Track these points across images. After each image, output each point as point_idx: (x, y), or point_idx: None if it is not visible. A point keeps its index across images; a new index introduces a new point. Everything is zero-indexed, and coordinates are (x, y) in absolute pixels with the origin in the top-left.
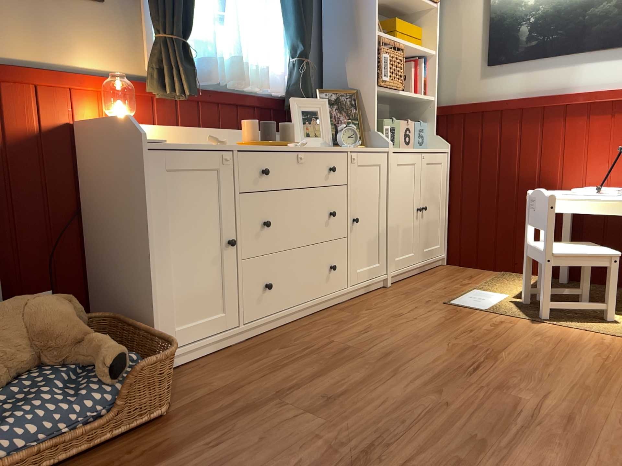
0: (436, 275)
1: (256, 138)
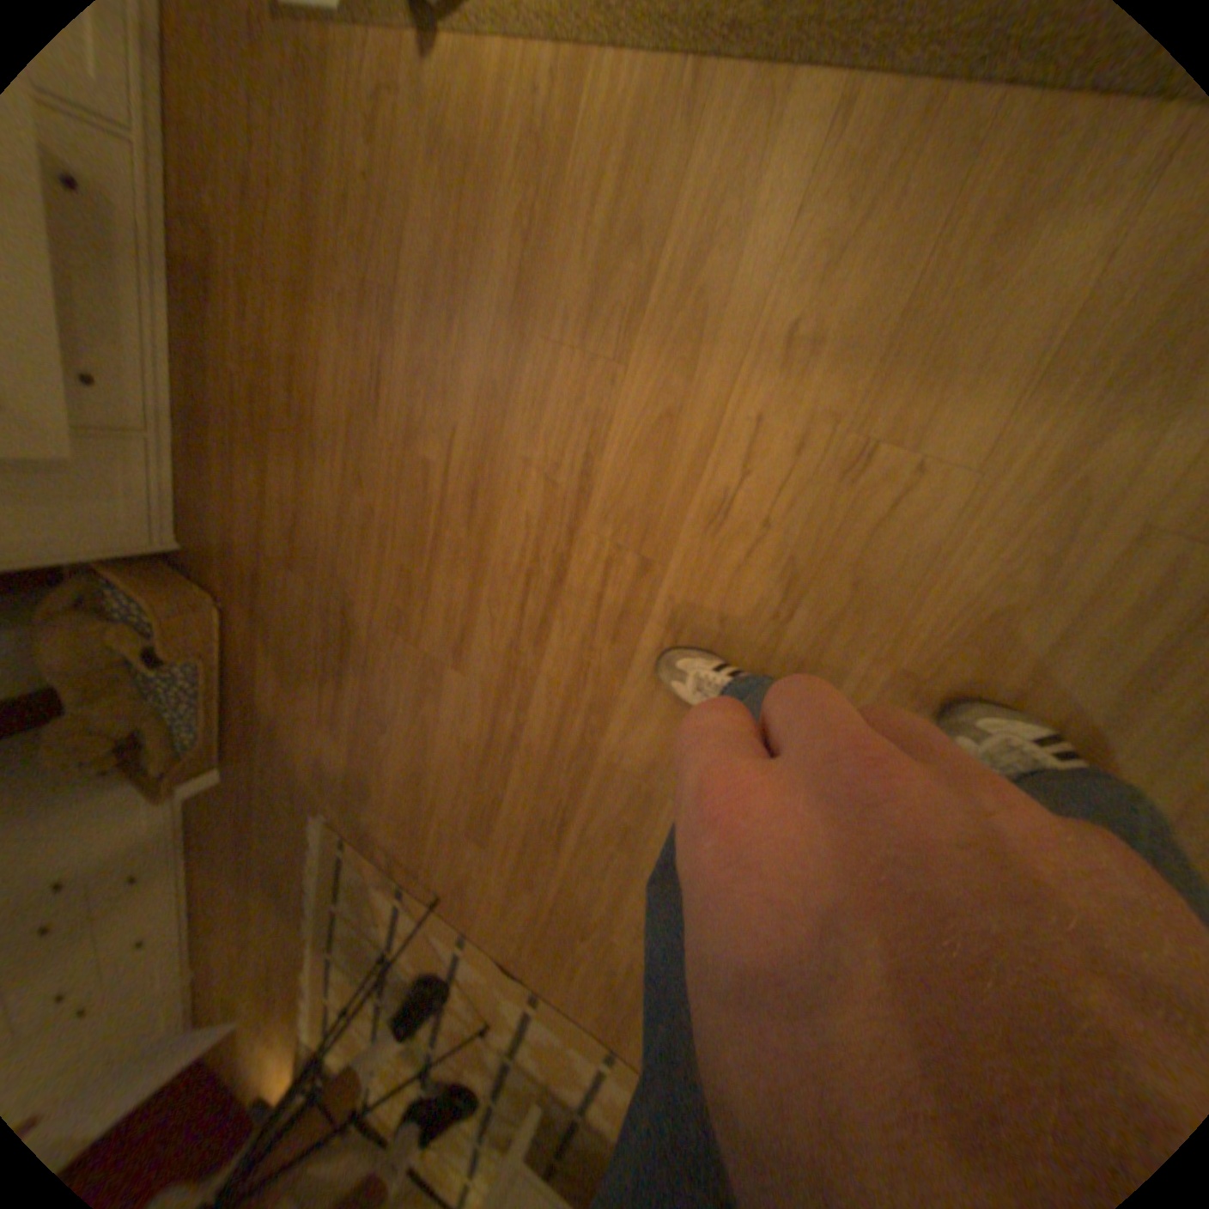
0: None
1: None
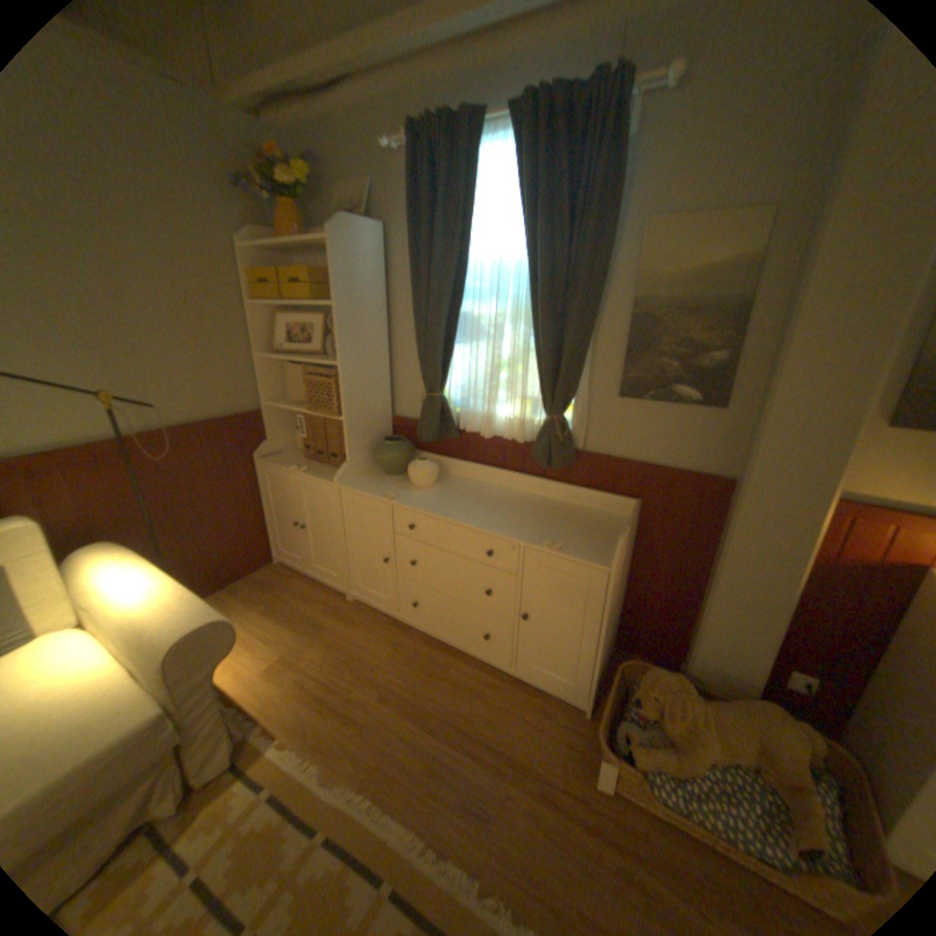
0: None
1: None
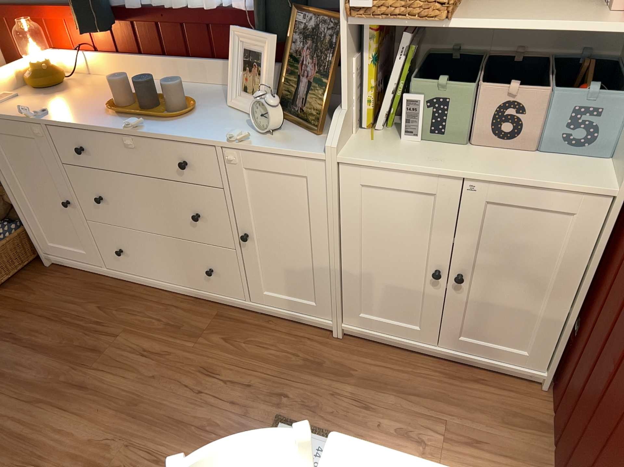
0: (450, 382)
1: (125, 102)
